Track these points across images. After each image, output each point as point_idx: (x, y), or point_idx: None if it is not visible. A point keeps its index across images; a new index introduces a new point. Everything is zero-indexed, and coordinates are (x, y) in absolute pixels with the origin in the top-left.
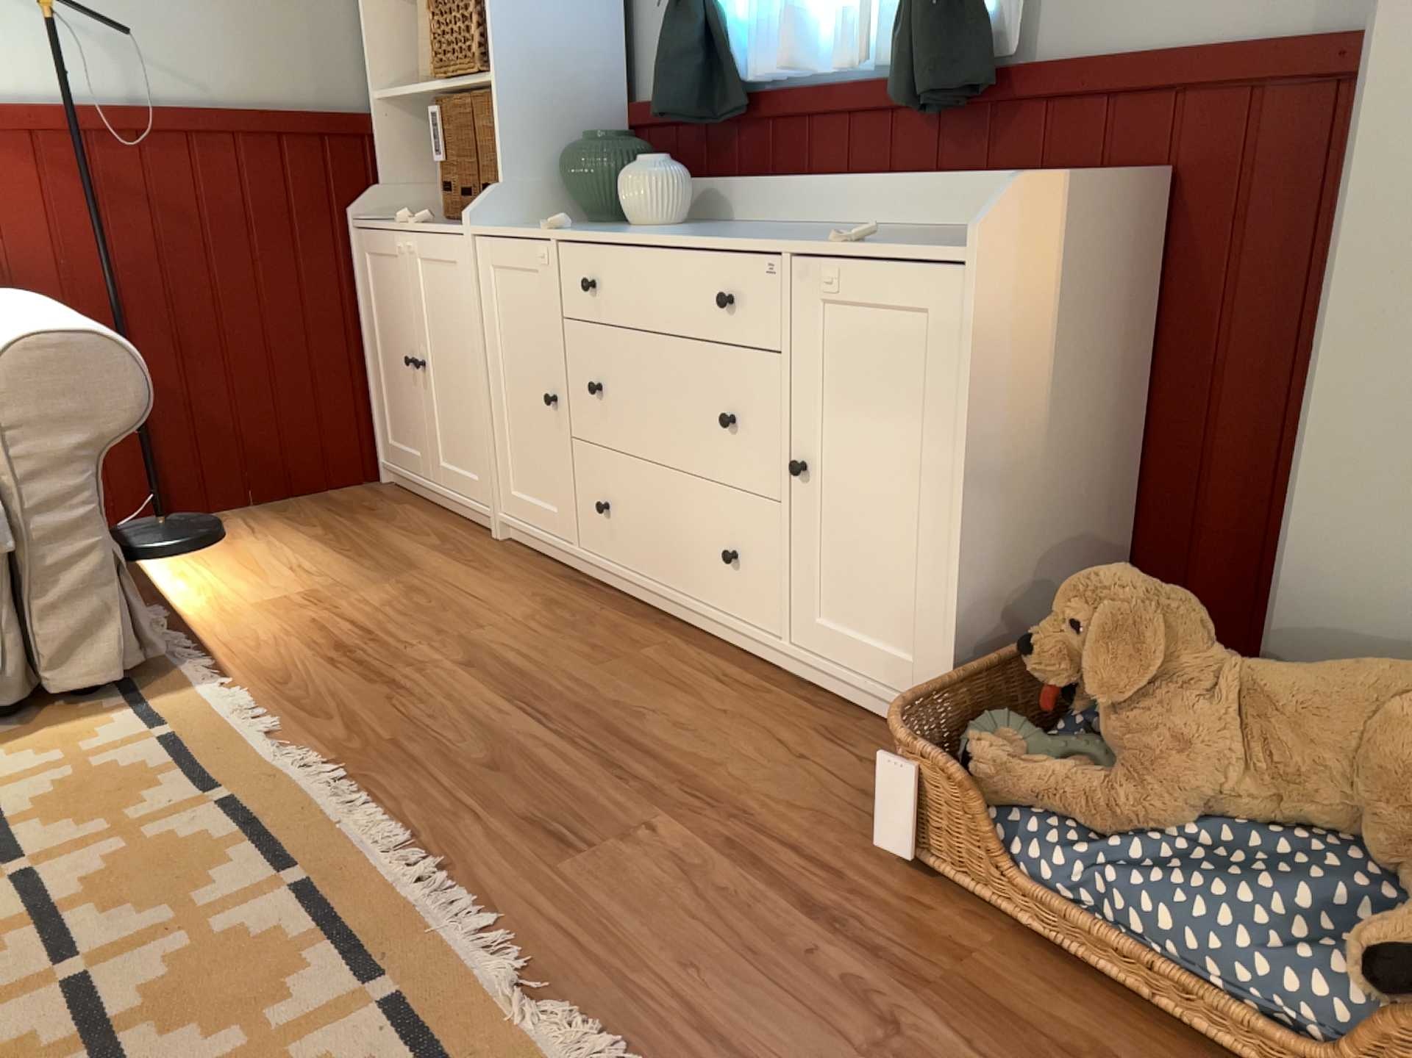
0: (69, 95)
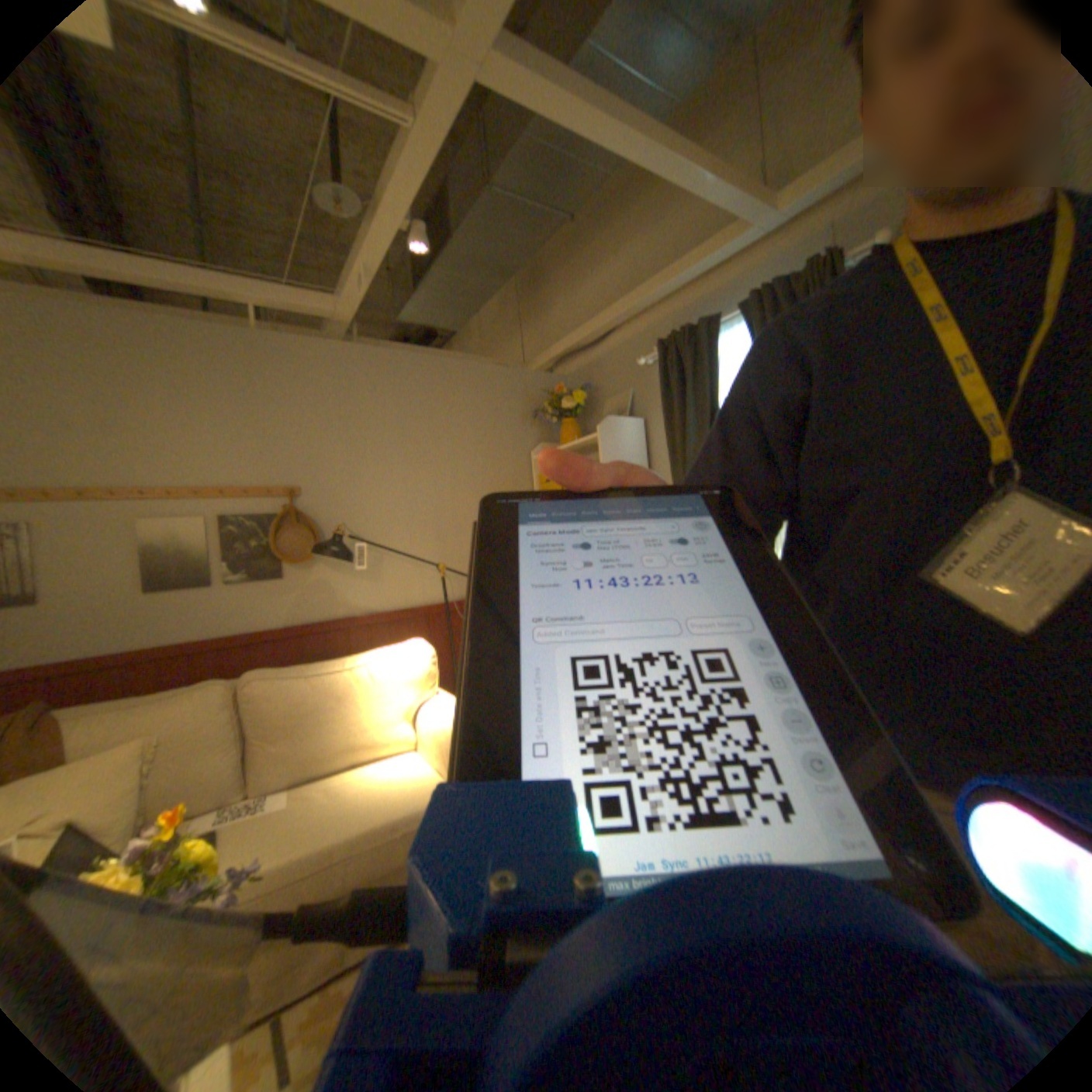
0: (446, 602)
